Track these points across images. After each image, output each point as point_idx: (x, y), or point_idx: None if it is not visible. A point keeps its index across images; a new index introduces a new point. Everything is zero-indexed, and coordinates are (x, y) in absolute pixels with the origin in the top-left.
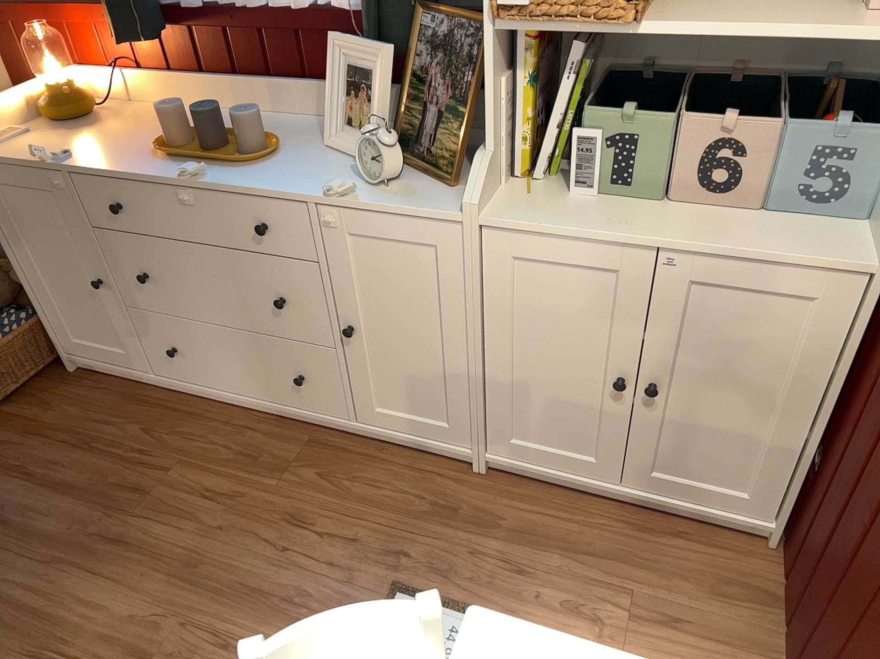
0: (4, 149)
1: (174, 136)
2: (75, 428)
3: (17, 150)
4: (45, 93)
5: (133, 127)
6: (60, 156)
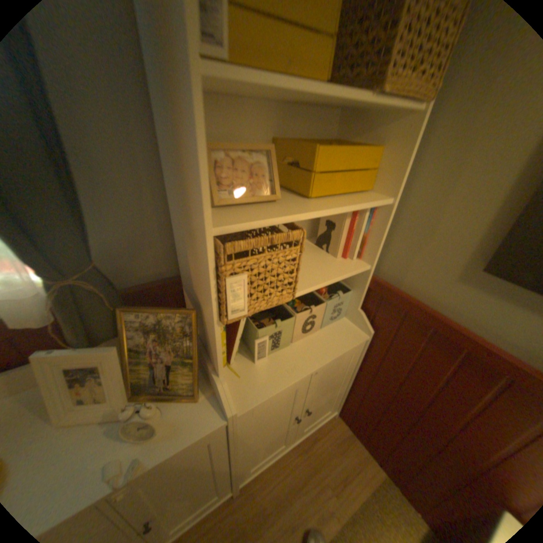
0: None
1: None
2: None
3: None
4: None
5: None
6: None
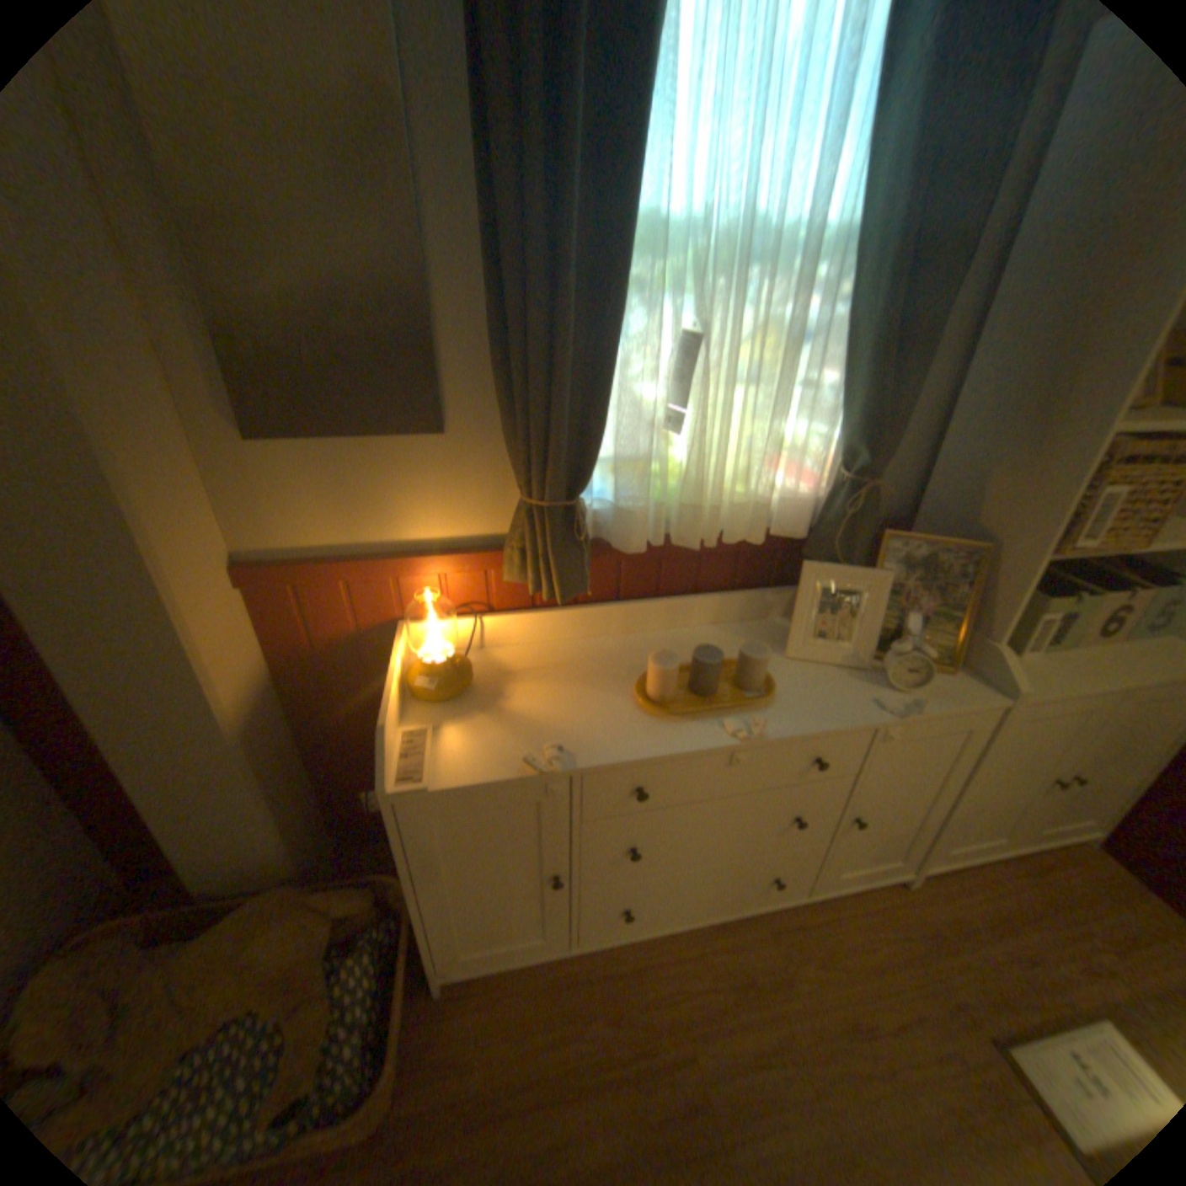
0: (445, 768)
1: (669, 692)
2: (529, 1079)
3: (468, 764)
4: (423, 672)
5: (551, 684)
6: (563, 758)
